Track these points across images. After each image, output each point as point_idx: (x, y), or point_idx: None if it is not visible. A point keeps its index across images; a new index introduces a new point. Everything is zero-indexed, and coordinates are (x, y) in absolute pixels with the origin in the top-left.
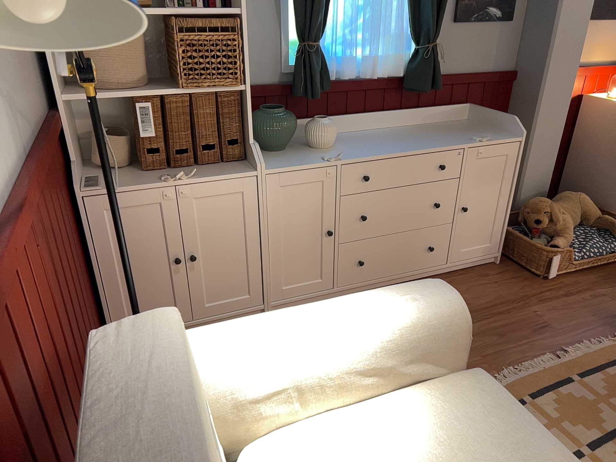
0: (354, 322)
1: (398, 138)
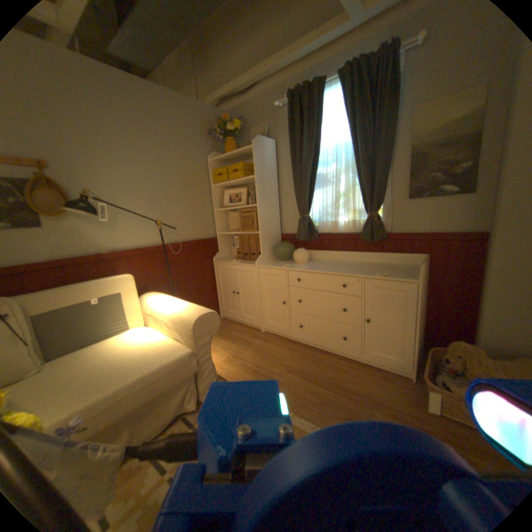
0: (174, 307)
1: (341, 266)
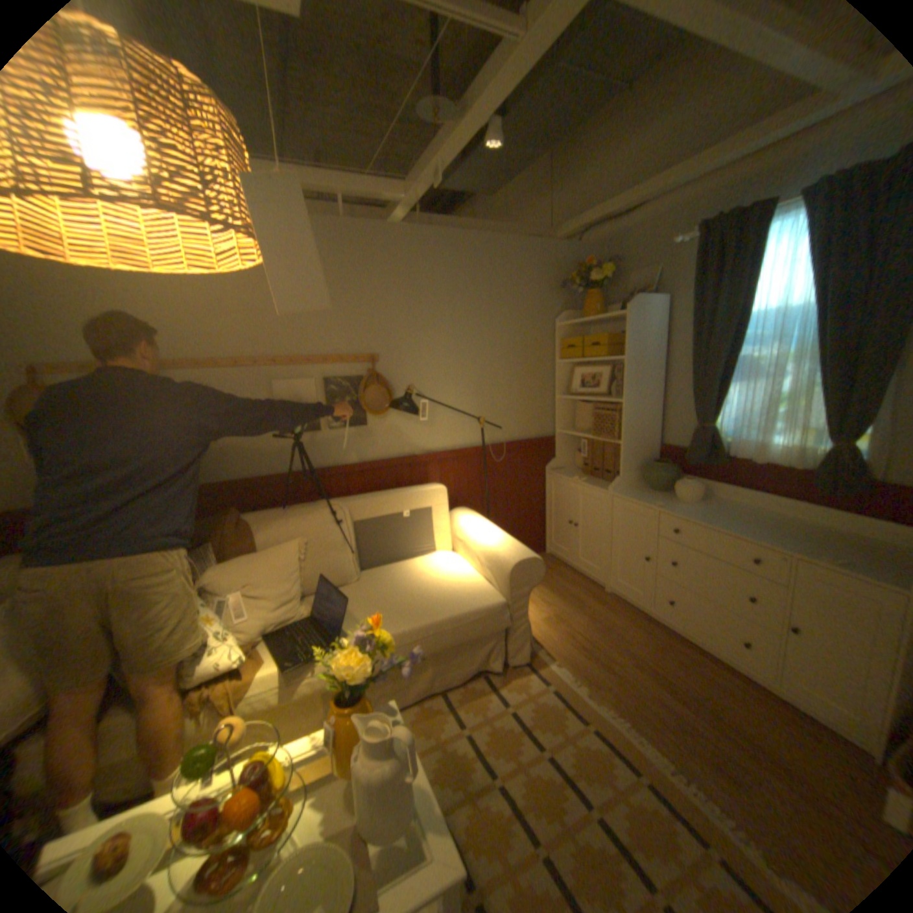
0: (490, 539)
1: (762, 524)
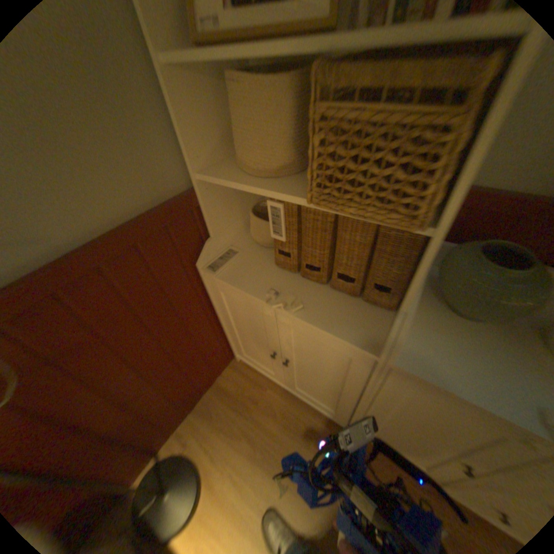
0: None
1: None
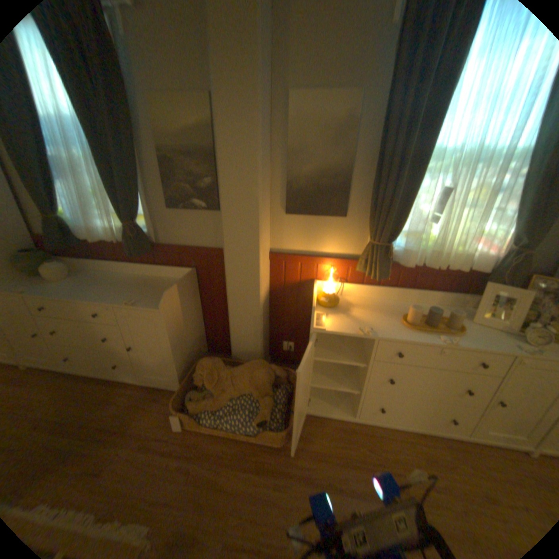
0: None
1: (103, 286)
